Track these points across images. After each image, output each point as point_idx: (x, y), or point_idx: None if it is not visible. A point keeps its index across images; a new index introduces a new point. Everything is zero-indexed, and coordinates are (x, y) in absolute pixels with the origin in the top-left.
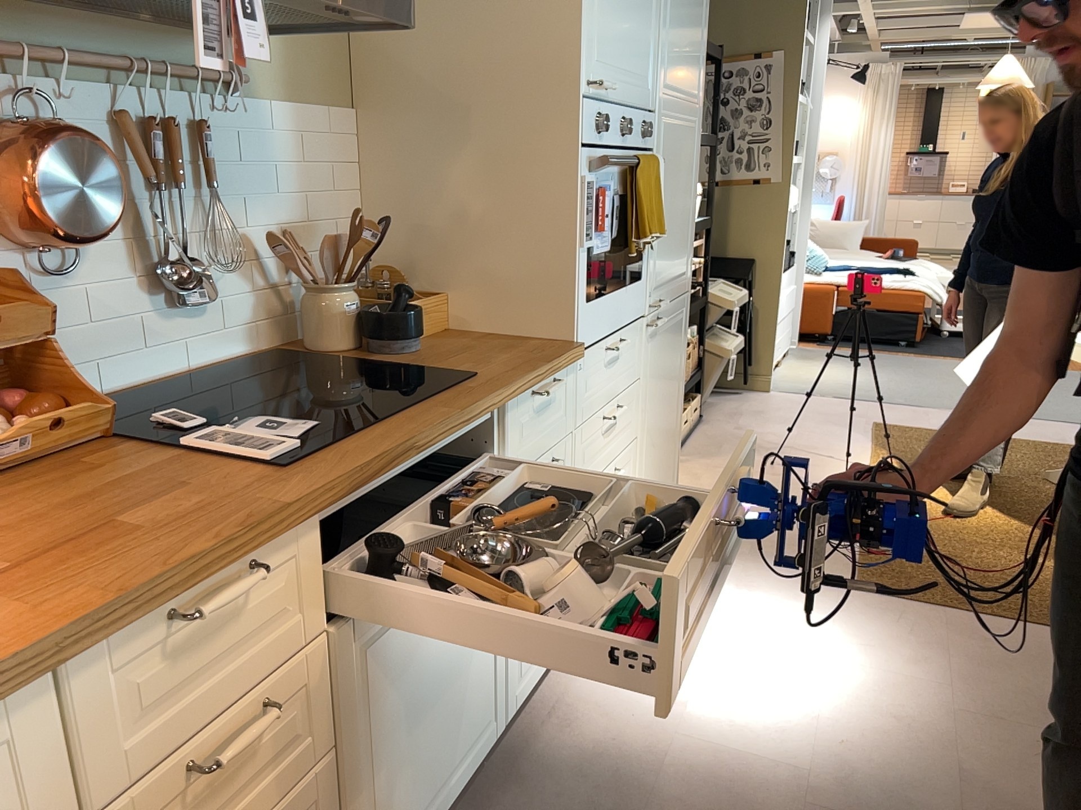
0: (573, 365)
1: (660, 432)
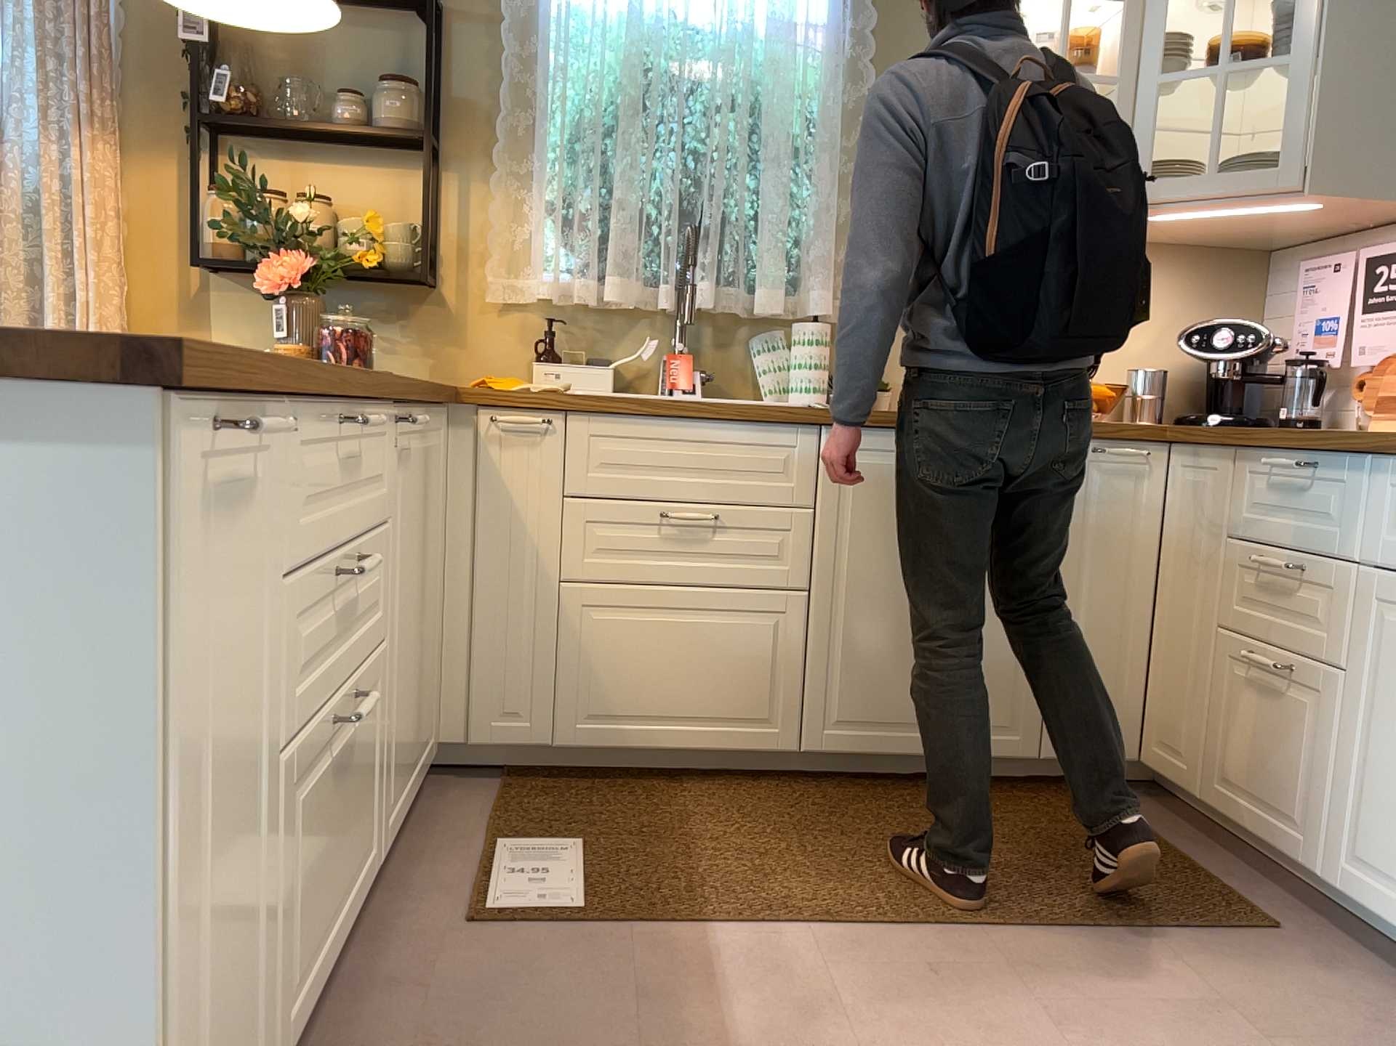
0: None
1: None
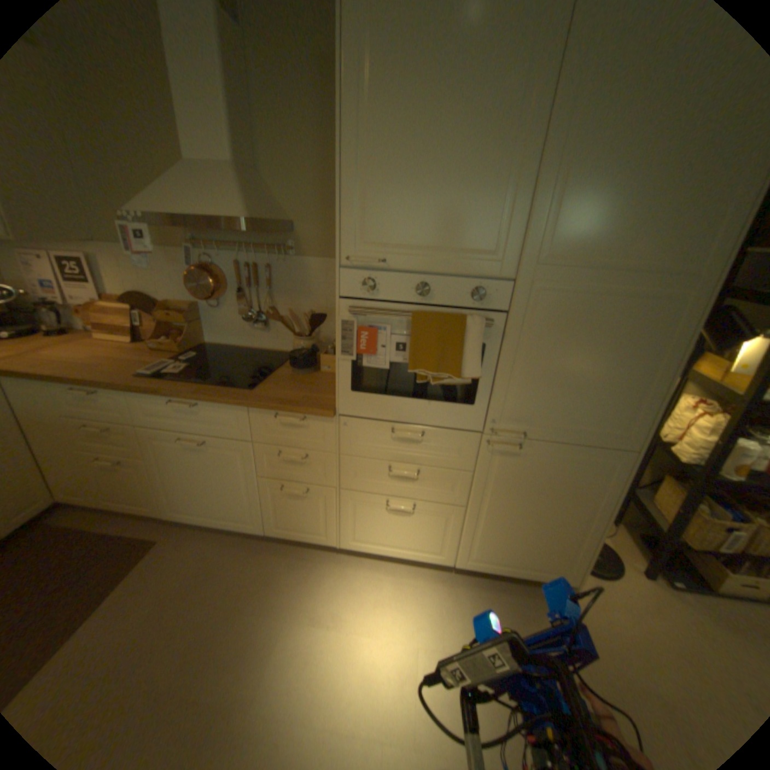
0: (335, 419)
1: (525, 528)
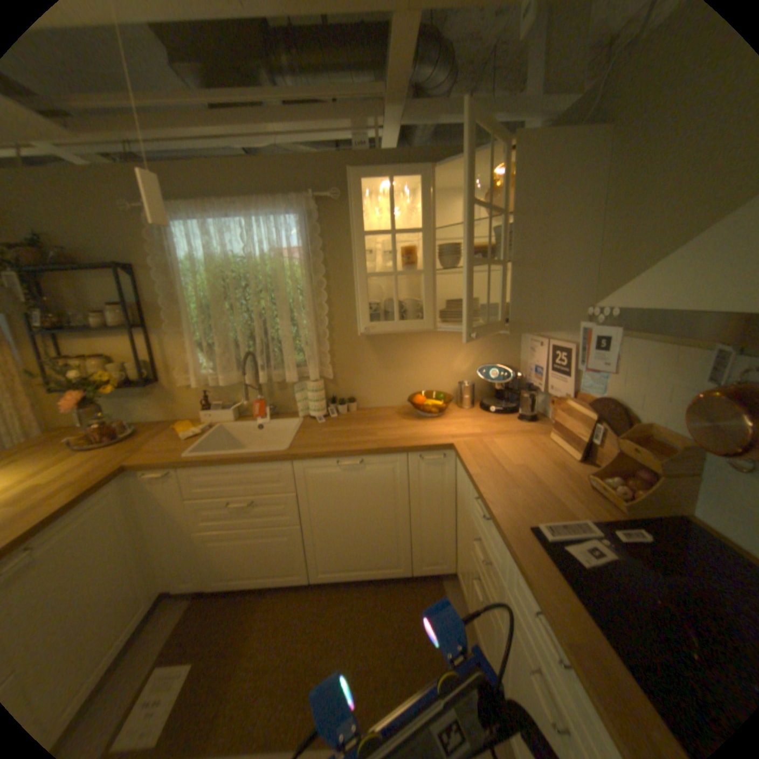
0: None
1: None
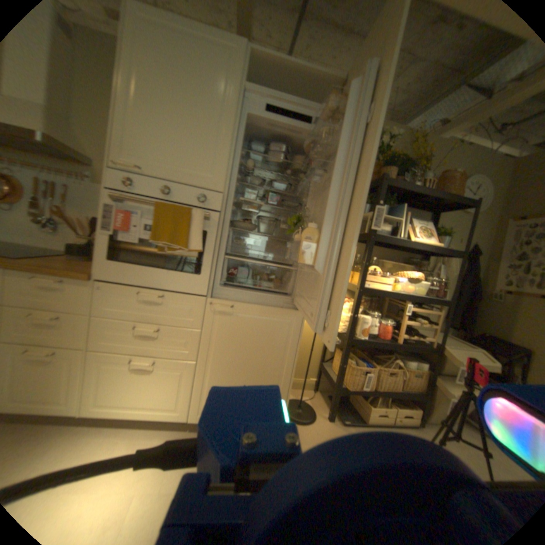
0: (89, 285)
1: (240, 378)
